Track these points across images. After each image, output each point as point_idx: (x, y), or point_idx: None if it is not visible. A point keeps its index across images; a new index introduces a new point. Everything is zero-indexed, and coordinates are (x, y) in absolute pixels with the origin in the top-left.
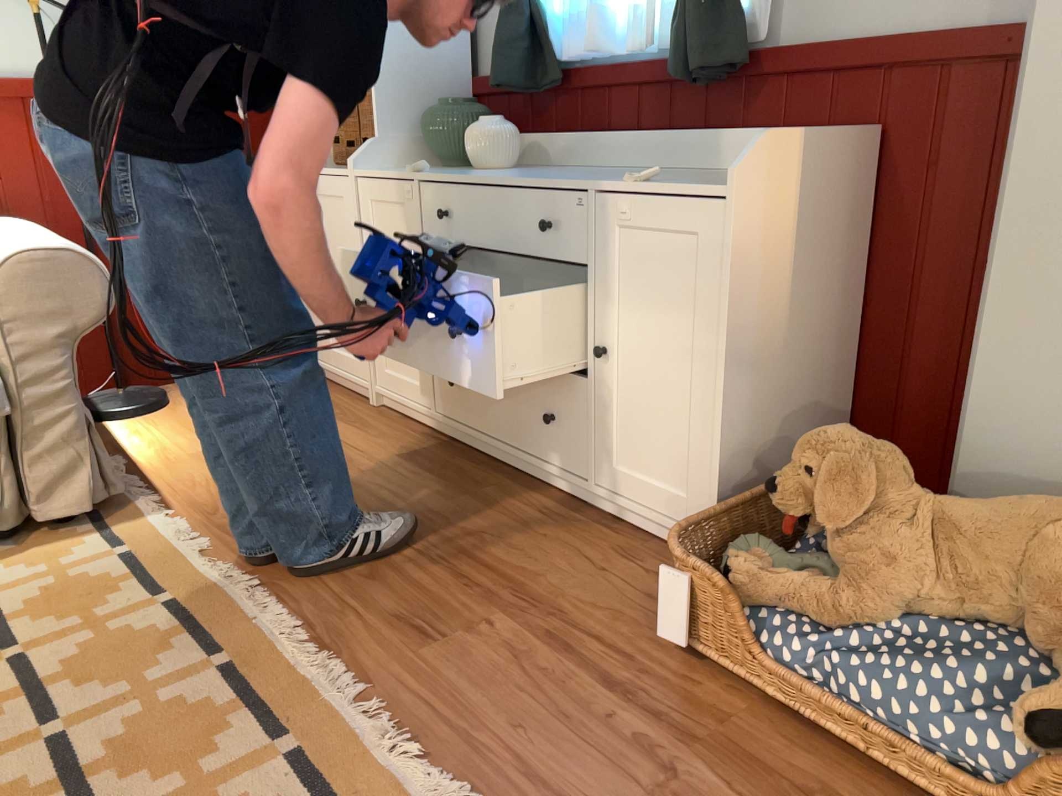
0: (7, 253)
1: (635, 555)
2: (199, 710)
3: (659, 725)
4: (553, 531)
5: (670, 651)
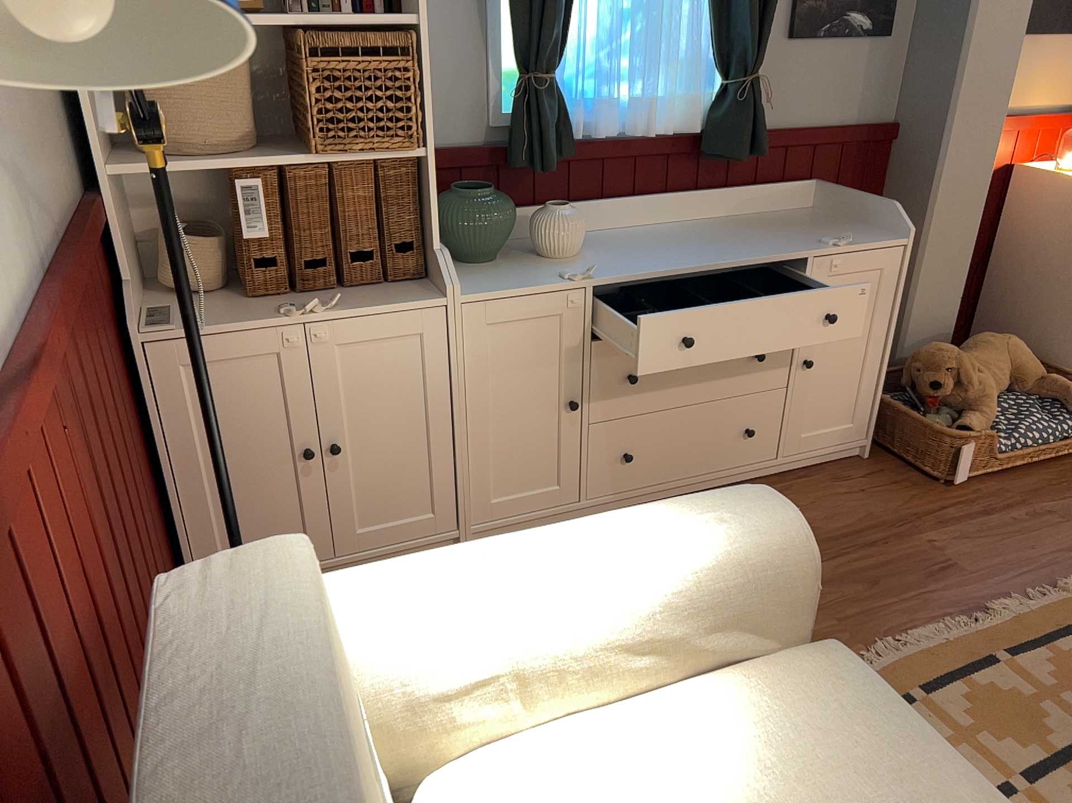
0: (769, 536)
1: (845, 476)
2: (1060, 668)
3: (1018, 509)
4: (805, 498)
5: (953, 491)
